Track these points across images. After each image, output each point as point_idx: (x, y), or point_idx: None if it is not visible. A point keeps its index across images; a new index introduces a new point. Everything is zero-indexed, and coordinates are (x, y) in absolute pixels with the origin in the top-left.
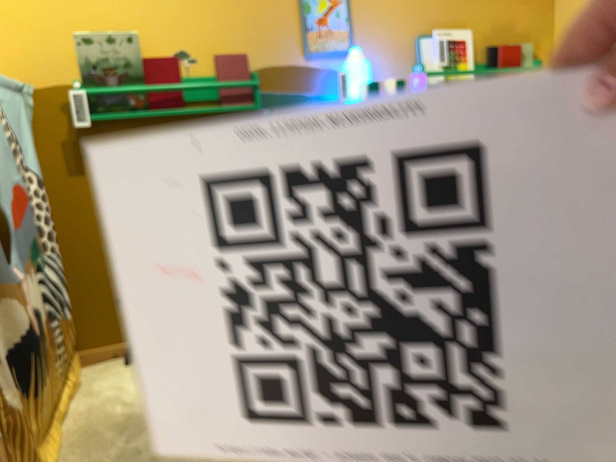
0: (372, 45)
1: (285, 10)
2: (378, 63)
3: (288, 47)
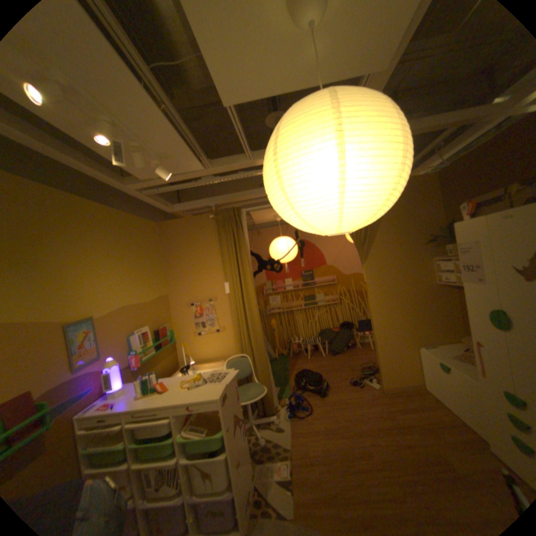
0: (108, 349)
1: (57, 348)
2: (112, 357)
3: (60, 371)
